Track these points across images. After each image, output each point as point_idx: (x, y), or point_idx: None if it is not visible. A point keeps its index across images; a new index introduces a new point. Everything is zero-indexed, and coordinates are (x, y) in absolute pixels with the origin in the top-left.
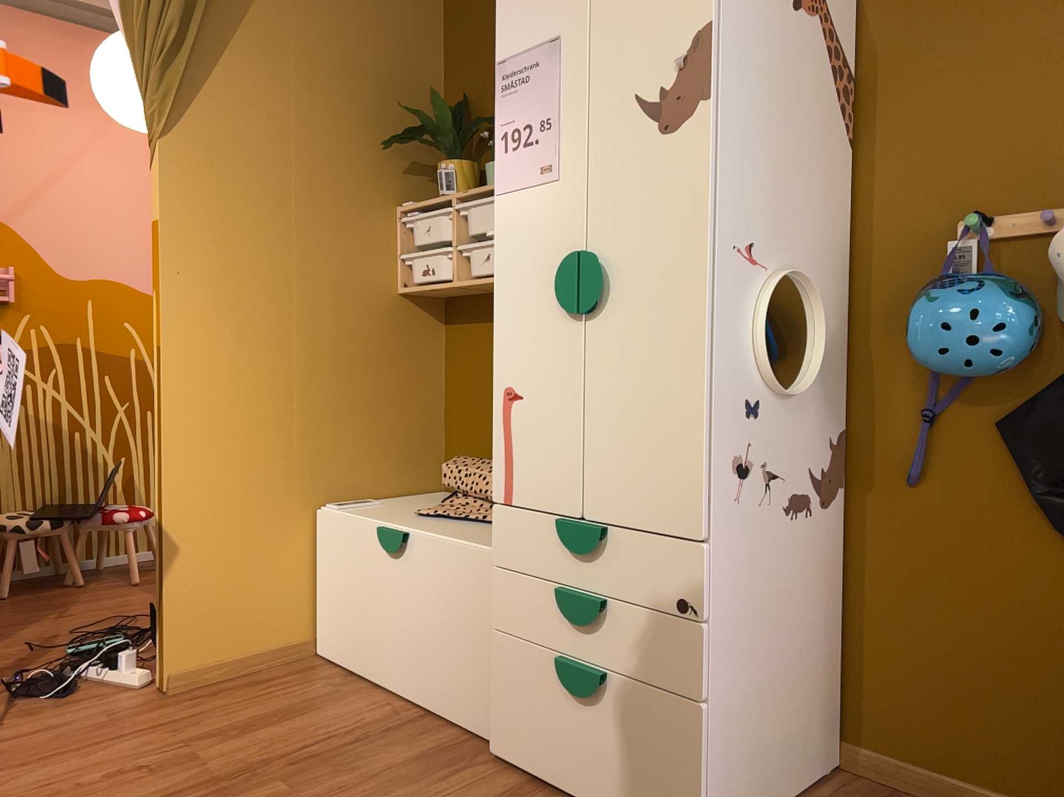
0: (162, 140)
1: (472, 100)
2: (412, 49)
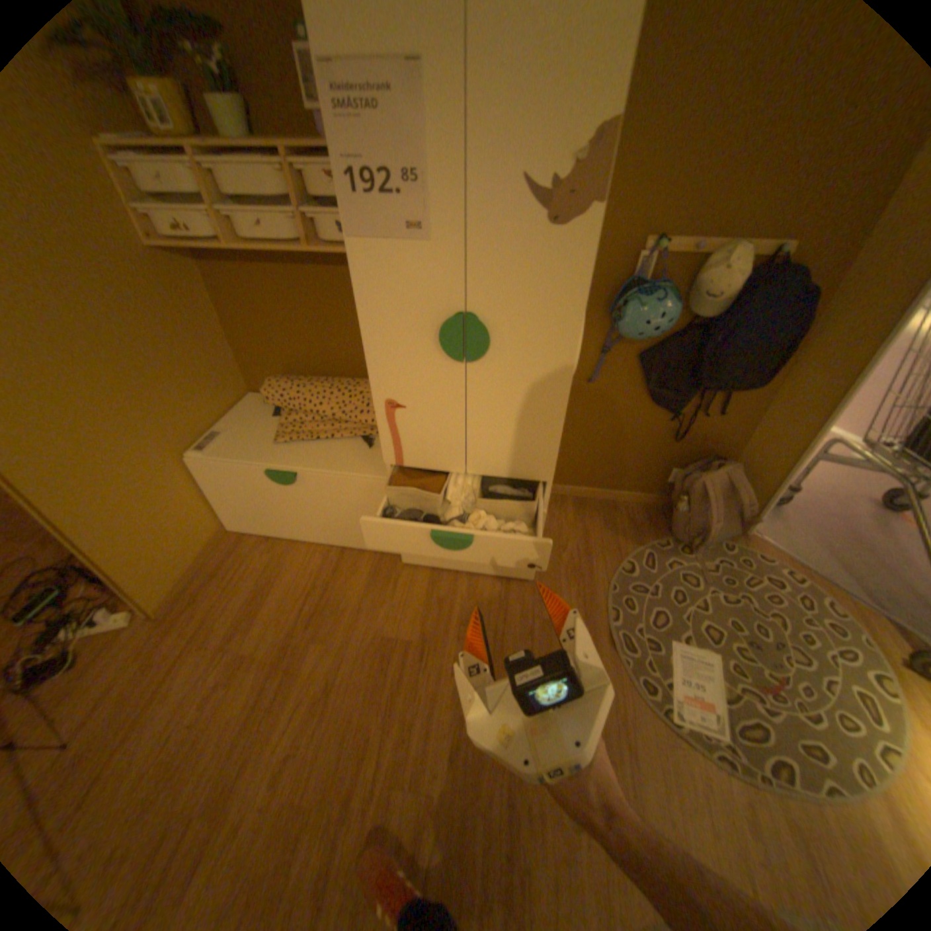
0: None
1: None
2: None
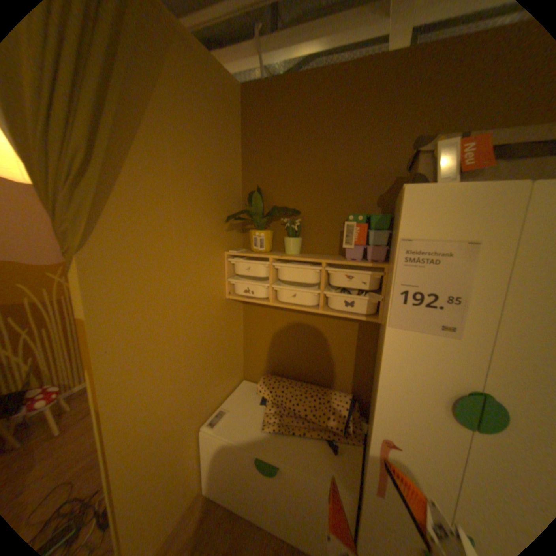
0: (76, 252)
1: (264, 189)
2: (229, 154)
